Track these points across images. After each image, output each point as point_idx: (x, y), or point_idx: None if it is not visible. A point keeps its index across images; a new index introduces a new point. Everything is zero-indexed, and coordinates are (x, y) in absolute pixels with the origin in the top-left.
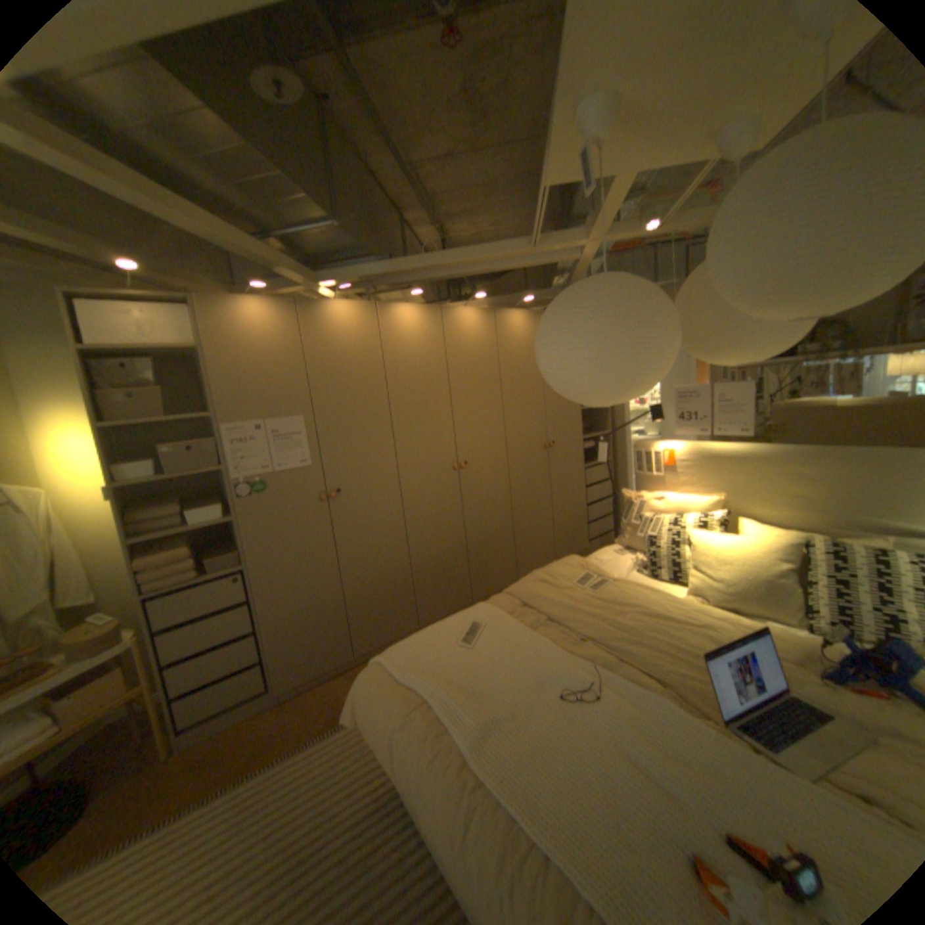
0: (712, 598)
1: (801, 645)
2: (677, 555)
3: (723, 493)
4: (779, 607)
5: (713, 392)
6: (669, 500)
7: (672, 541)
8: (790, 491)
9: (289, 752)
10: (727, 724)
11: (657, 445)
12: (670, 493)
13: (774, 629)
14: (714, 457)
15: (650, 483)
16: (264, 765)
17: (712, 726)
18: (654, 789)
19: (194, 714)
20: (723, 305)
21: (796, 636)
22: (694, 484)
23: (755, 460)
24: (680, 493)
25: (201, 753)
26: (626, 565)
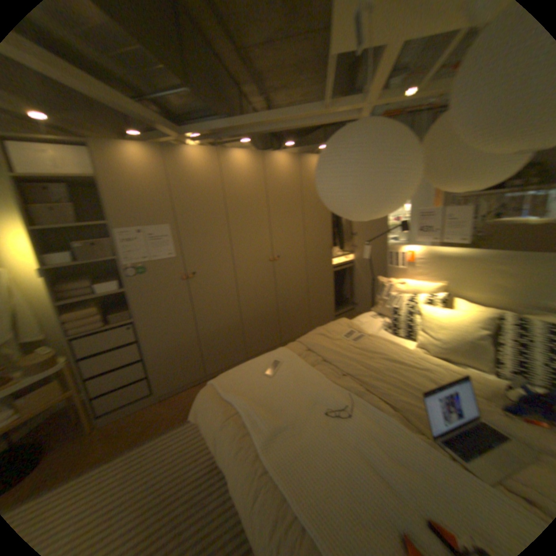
0: (433, 351)
1: (492, 386)
2: (412, 321)
3: (446, 281)
4: (478, 359)
5: (445, 212)
6: (409, 284)
7: (409, 311)
8: (493, 281)
9: (164, 430)
10: (436, 439)
11: (404, 248)
12: (411, 280)
13: (474, 374)
14: (442, 257)
15: (398, 272)
16: (149, 437)
17: (425, 440)
18: (382, 483)
19: (108, 405)
20: (460, 142)
21: (488, 379)
22: (427, 274)
23: (471, 259)
24: (417, 280)
25: (113, 428)
26: (378, 326)
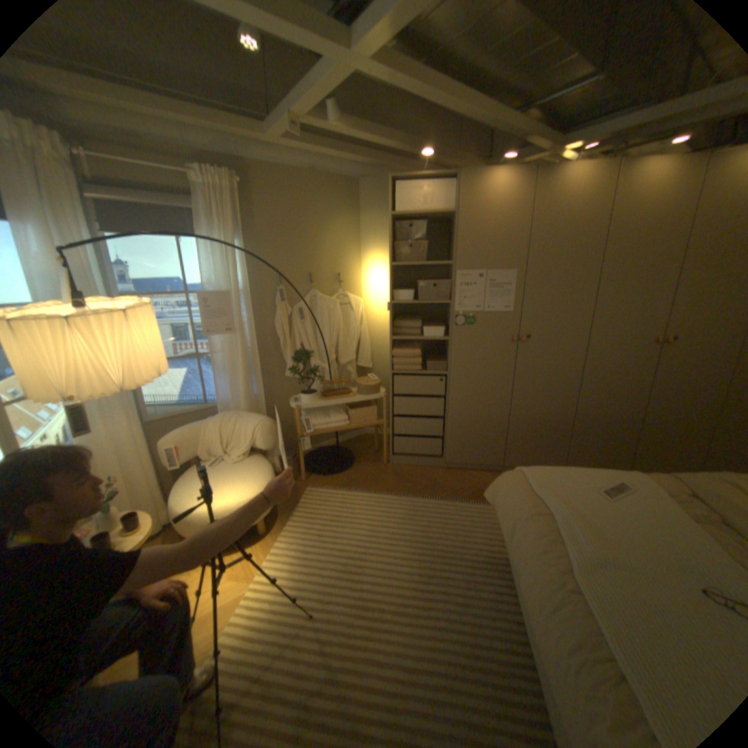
0: None
1: None
2: None
3: None
4: None
5: None
6: None
7: None
8: None
9: (446, 498)
10: None
11: None
12: None
13: None
14: None
15: None
16: (430, 496)
17: None
18: None
19: (402, 448)
20: None
21: None
22: None
23: None
24: None
25: (401, 470)
26: None
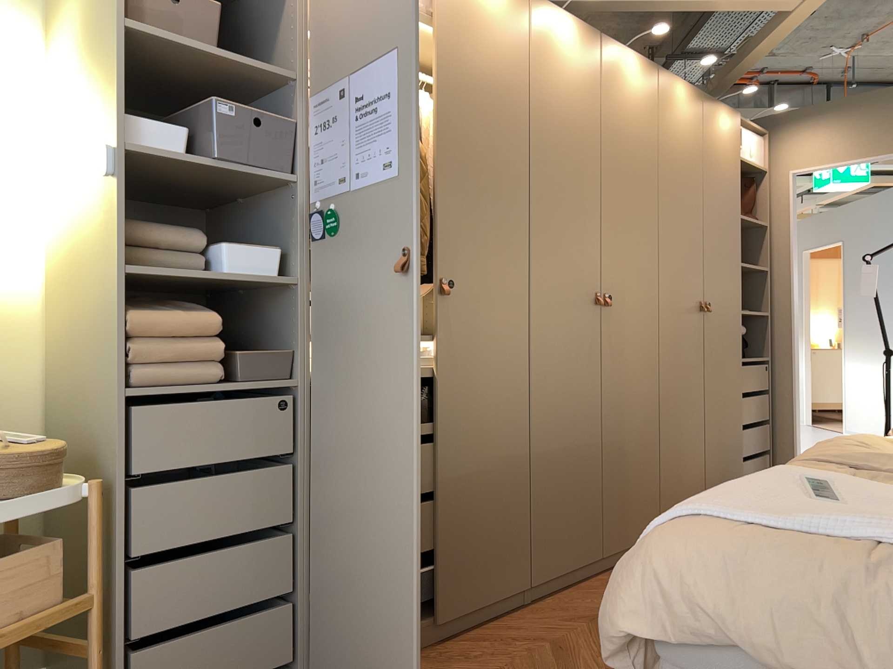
0: None
1: None
2: None
3: None
4: None
5: None
6: None
7: None
8: None
9: None
10: None
11: None
12: None
13: None
14: None
15: None
16: None
17: None
18: None
19: None
20: None
21: None
22: None
23: None
24: None
25: None
26: None
